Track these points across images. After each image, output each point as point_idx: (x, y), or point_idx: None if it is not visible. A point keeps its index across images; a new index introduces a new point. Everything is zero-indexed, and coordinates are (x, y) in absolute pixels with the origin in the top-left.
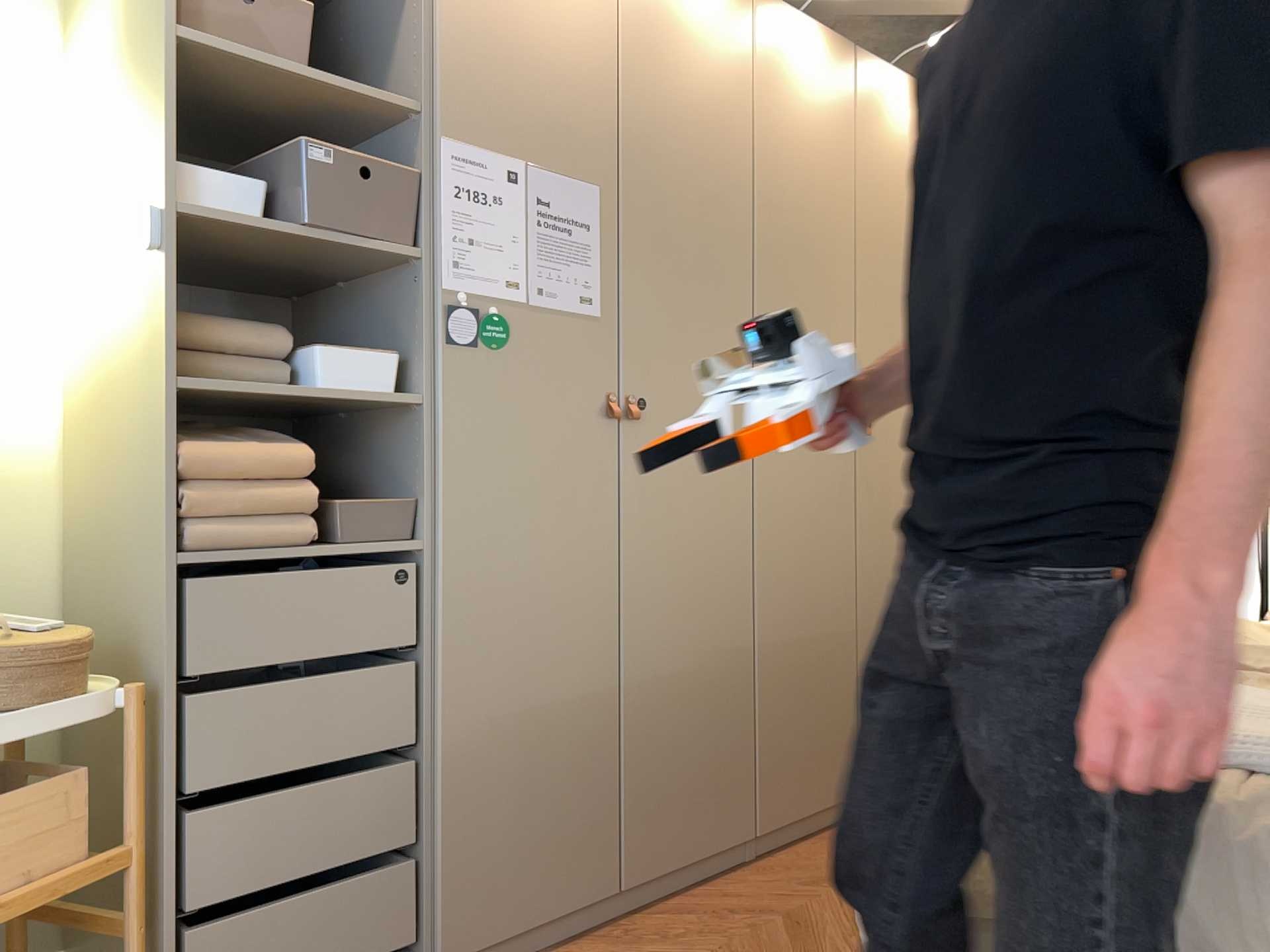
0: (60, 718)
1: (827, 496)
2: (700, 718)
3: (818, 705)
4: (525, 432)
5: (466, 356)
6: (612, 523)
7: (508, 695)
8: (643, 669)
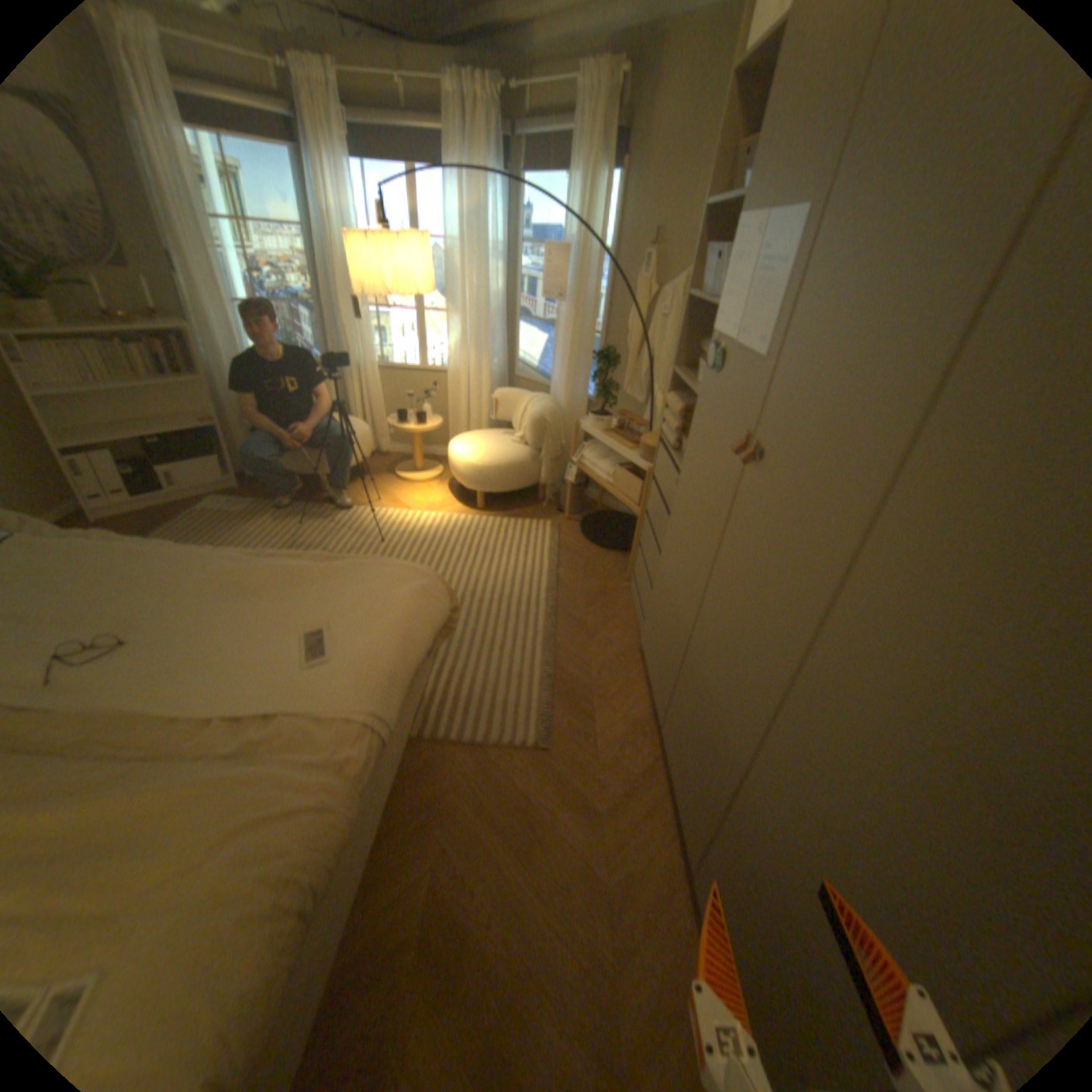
0: (635, 463)
1: (911, 838)
2: (701, 734)
3: (757, 960)
4: (710, 438)
5: (708, 377)
6: (717, 535)
7: (670, 573)
8: (697, 648)
